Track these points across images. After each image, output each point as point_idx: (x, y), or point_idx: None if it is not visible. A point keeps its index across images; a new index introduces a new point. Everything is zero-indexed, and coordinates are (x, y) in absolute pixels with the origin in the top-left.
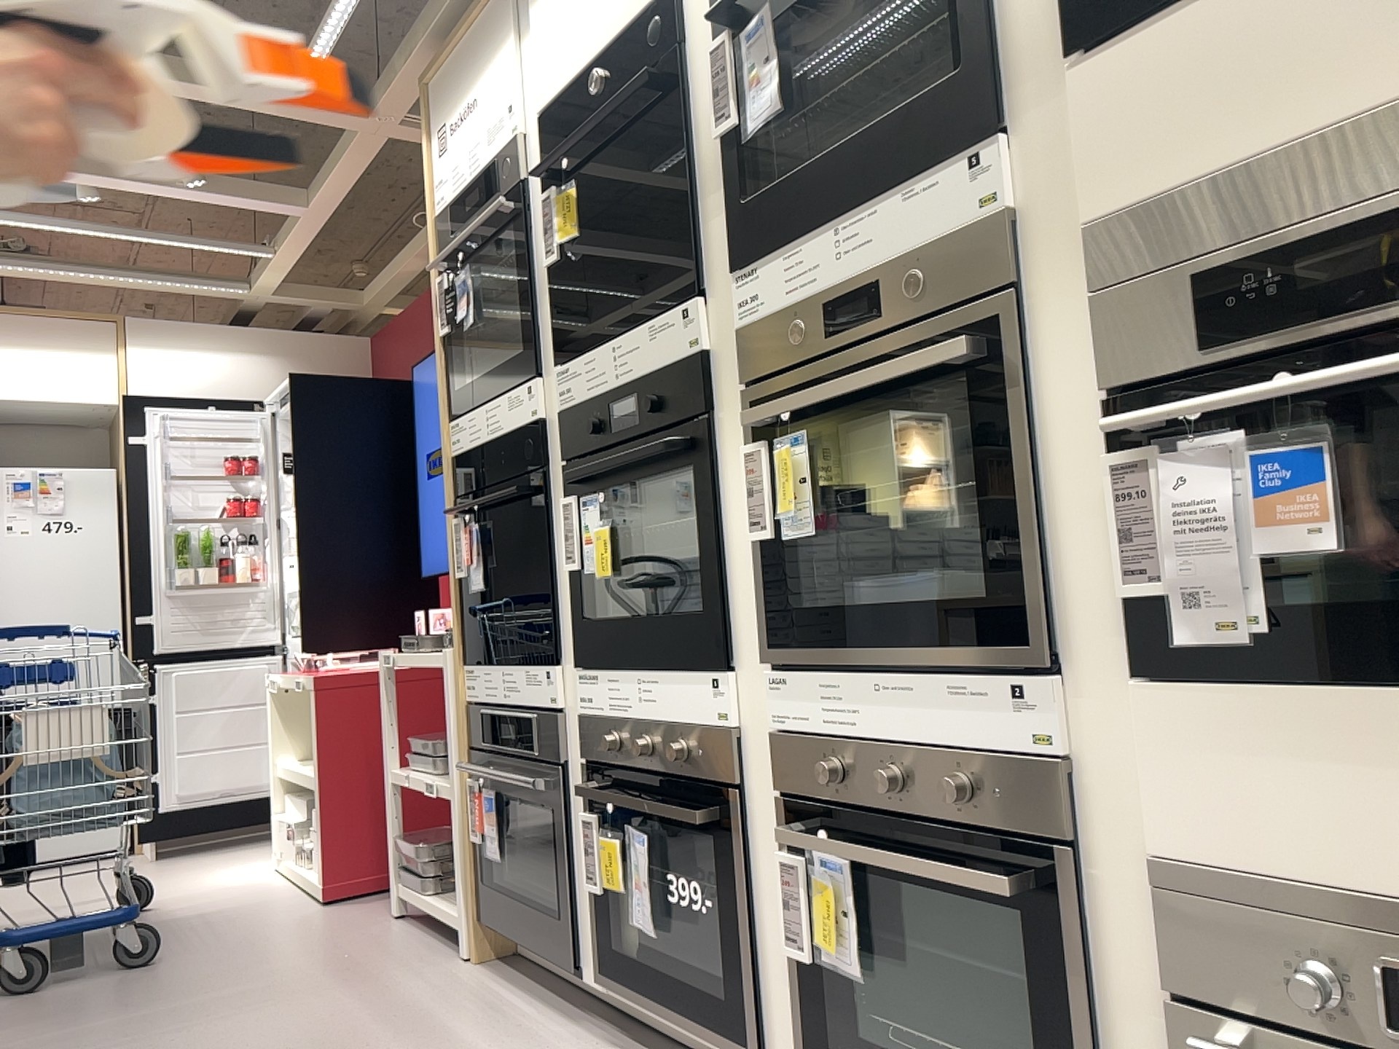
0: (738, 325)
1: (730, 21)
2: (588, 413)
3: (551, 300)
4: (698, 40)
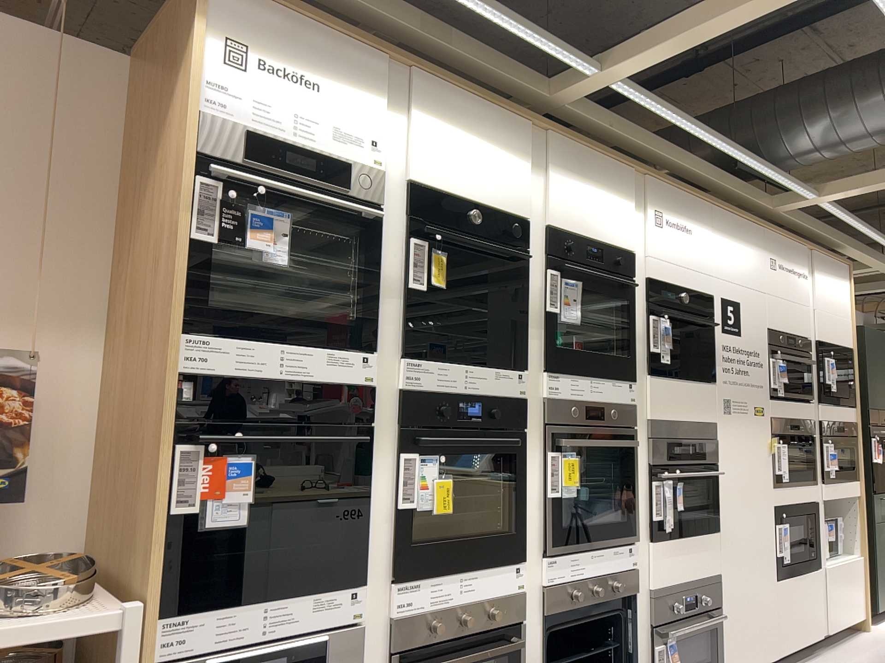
0: (541, 393)
1: (561, 274)
2: (440, 400)
3: (408, 311)
4: (531, 258)
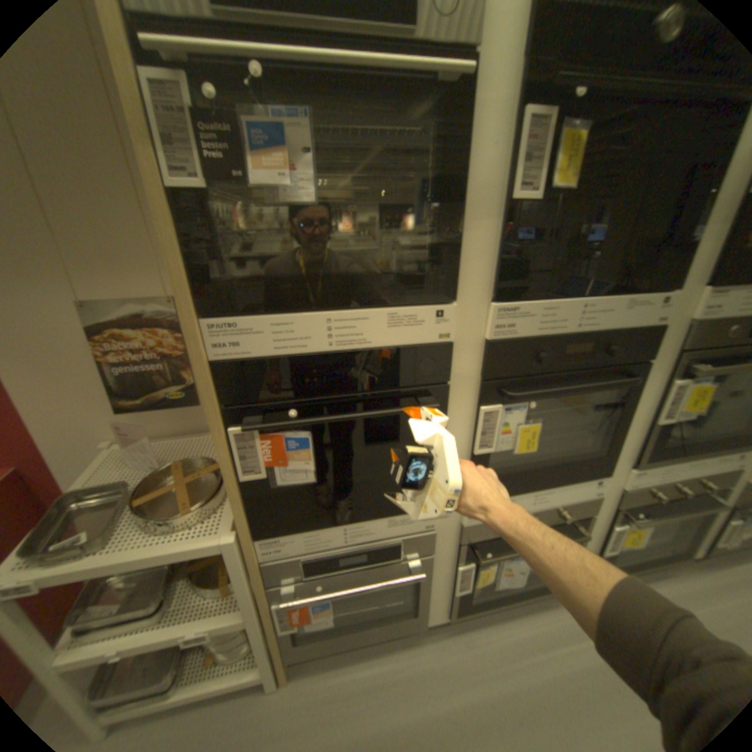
0: (695, 316)
1: None
2: (539, 347)
3: (506, 234)
4: None
